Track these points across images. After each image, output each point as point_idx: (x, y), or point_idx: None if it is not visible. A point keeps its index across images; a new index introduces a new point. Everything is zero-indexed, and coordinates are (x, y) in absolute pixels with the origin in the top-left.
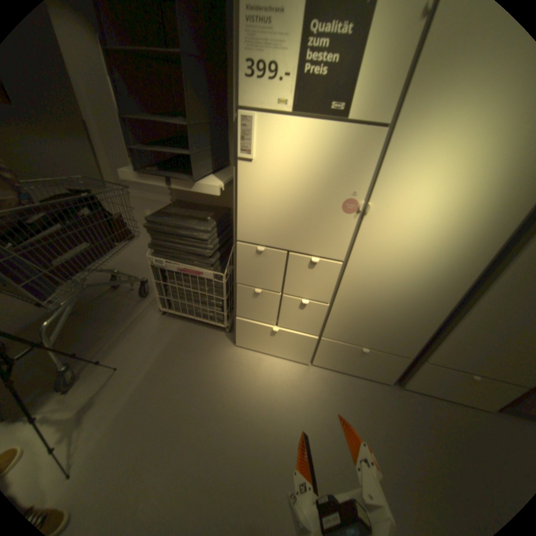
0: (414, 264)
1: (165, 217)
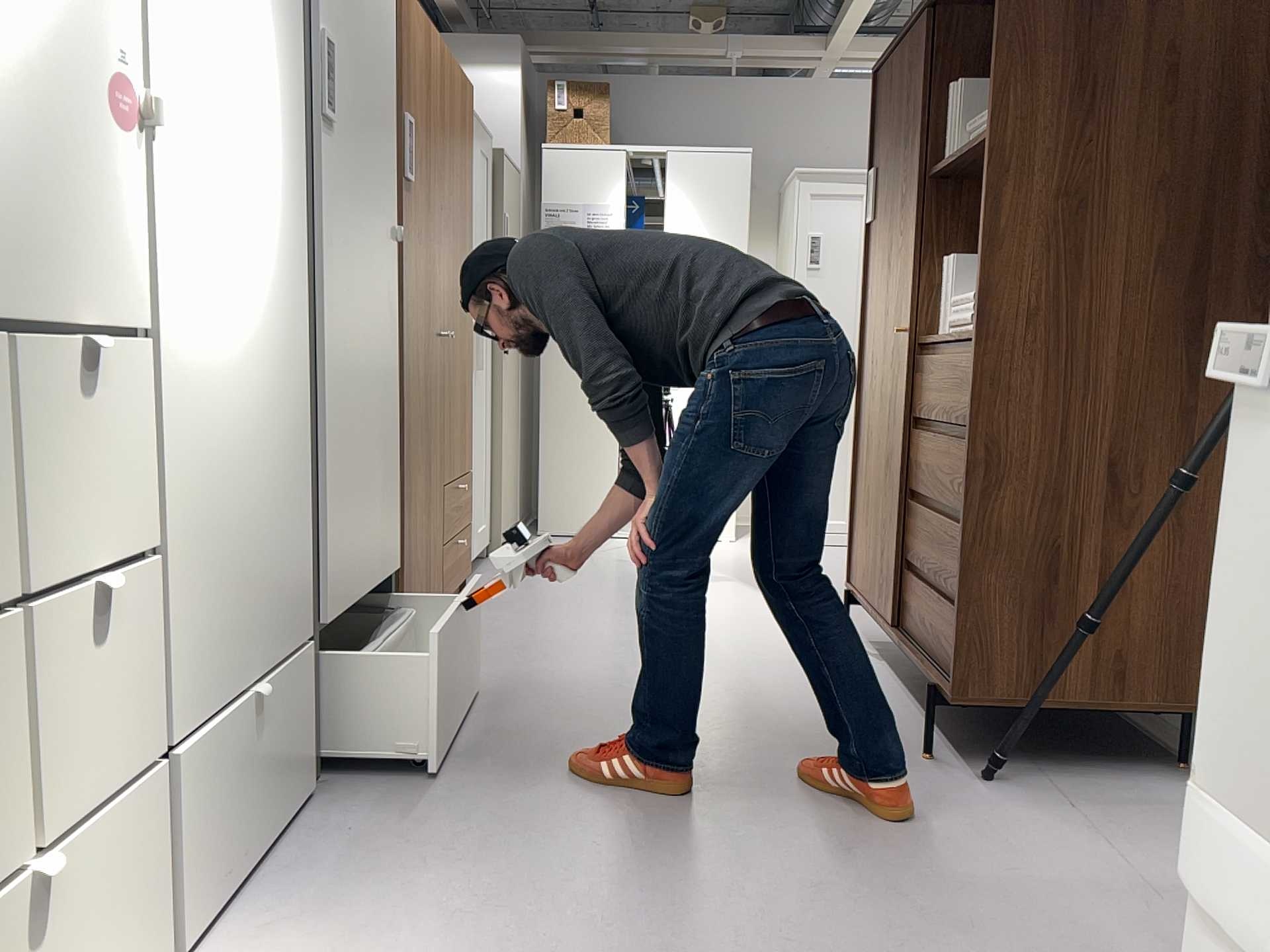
0: (241, 300)
1: None
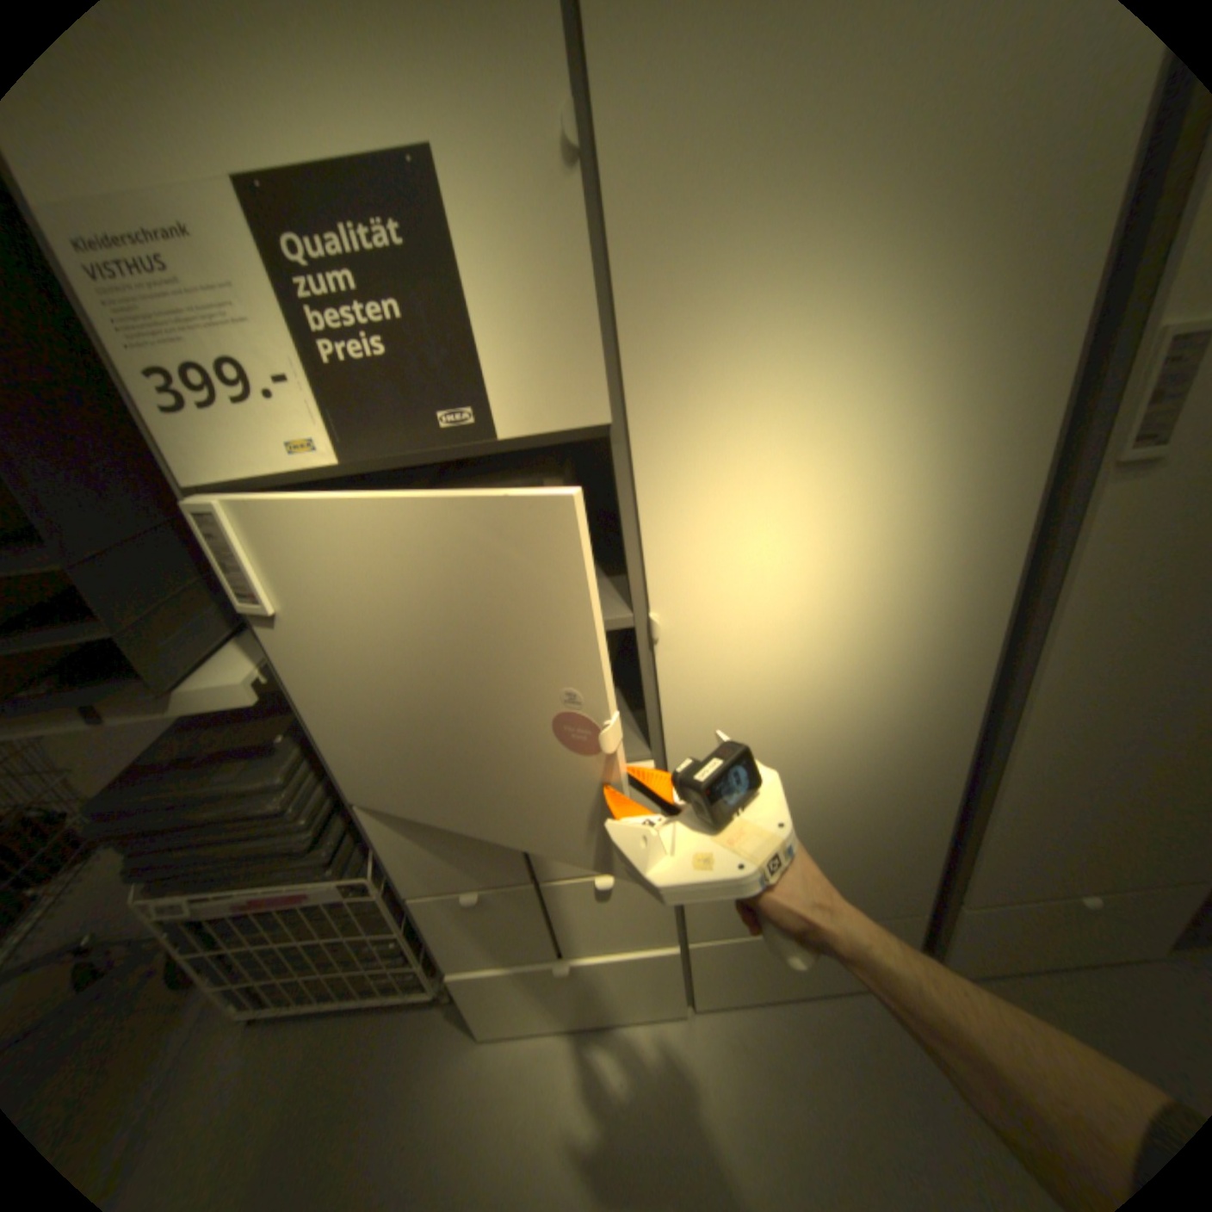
0: (829, 713)
1: (145, 782)
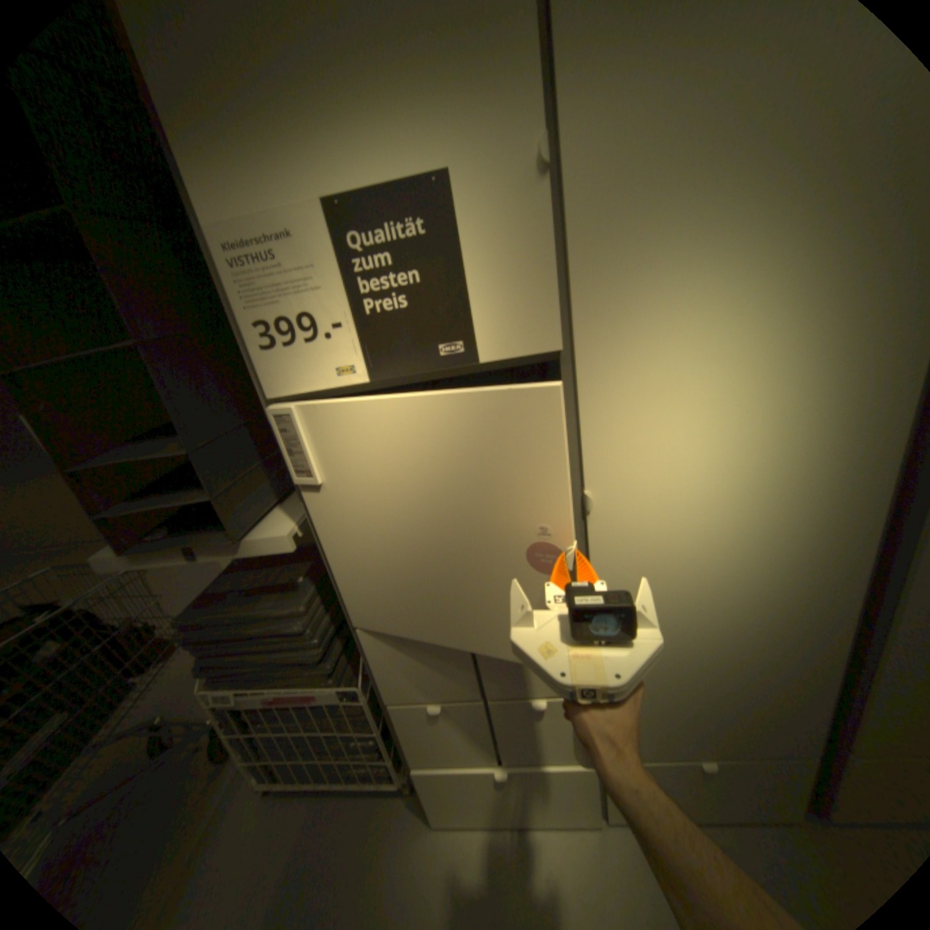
0: (729, 575)
1: (212, 606)
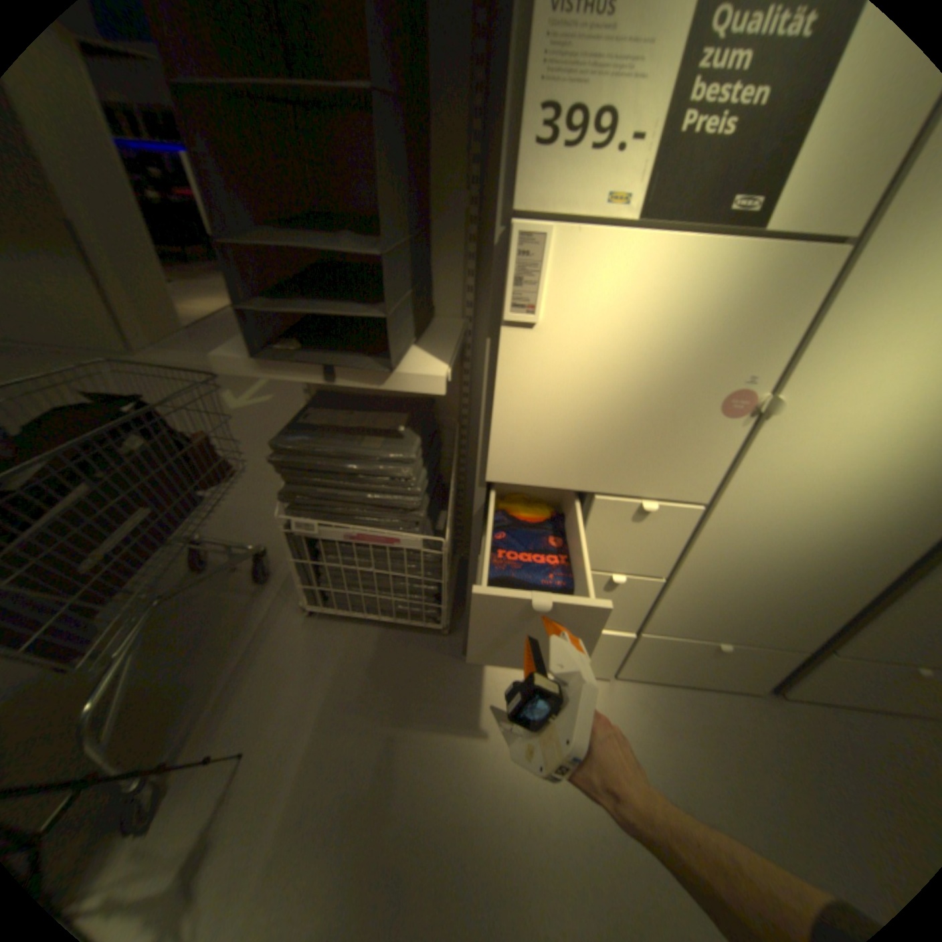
0: (850, 500)
1: (308, 436)
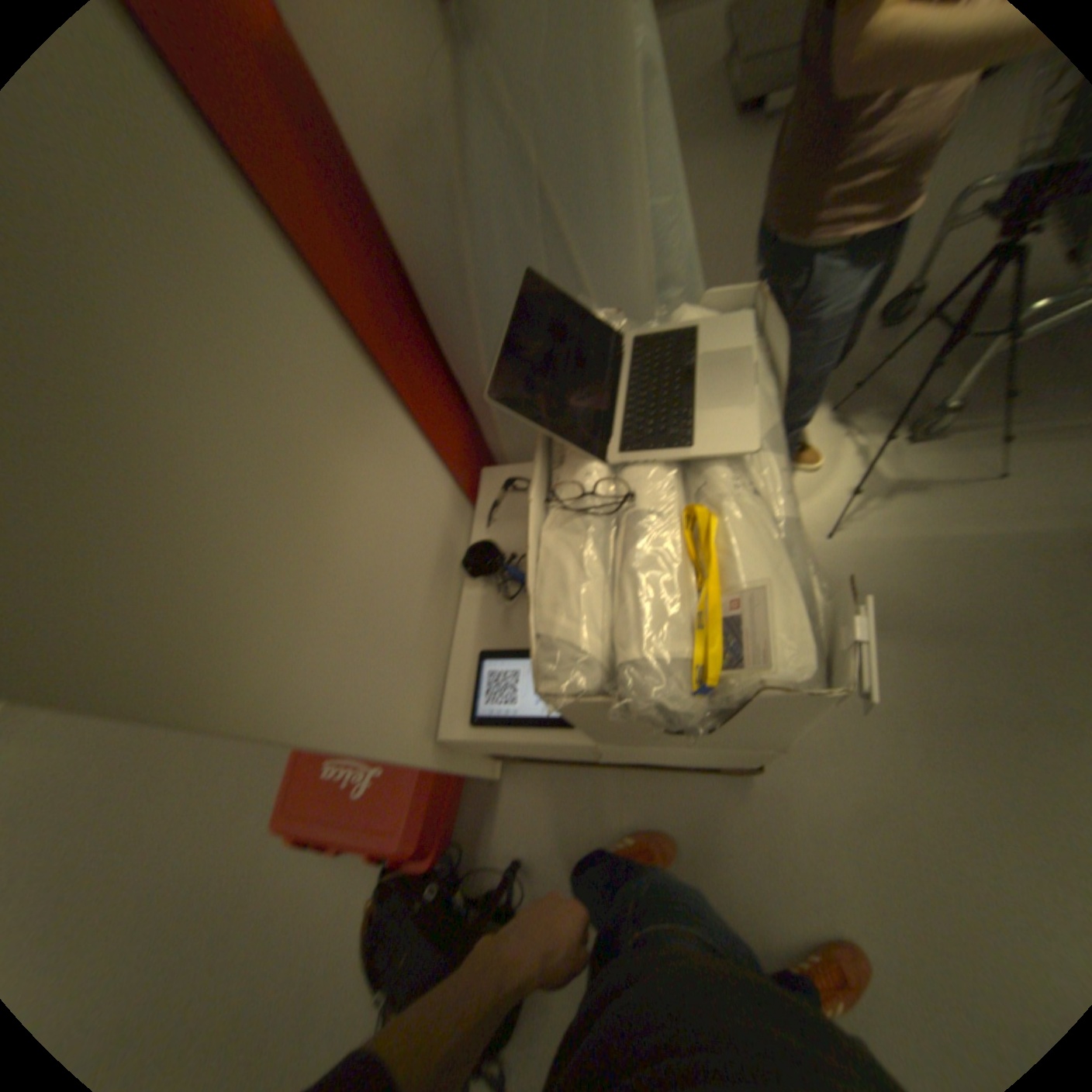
0: None
1: None
